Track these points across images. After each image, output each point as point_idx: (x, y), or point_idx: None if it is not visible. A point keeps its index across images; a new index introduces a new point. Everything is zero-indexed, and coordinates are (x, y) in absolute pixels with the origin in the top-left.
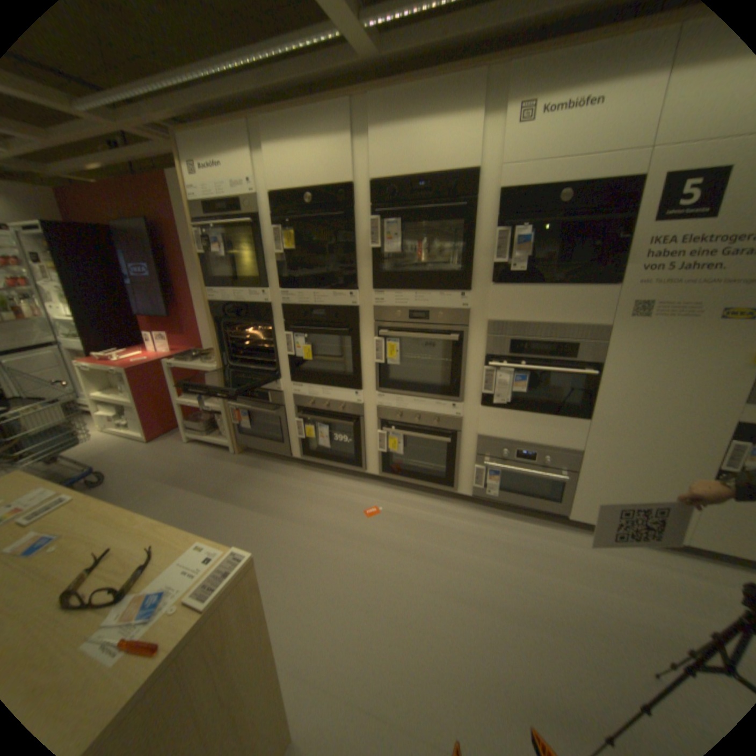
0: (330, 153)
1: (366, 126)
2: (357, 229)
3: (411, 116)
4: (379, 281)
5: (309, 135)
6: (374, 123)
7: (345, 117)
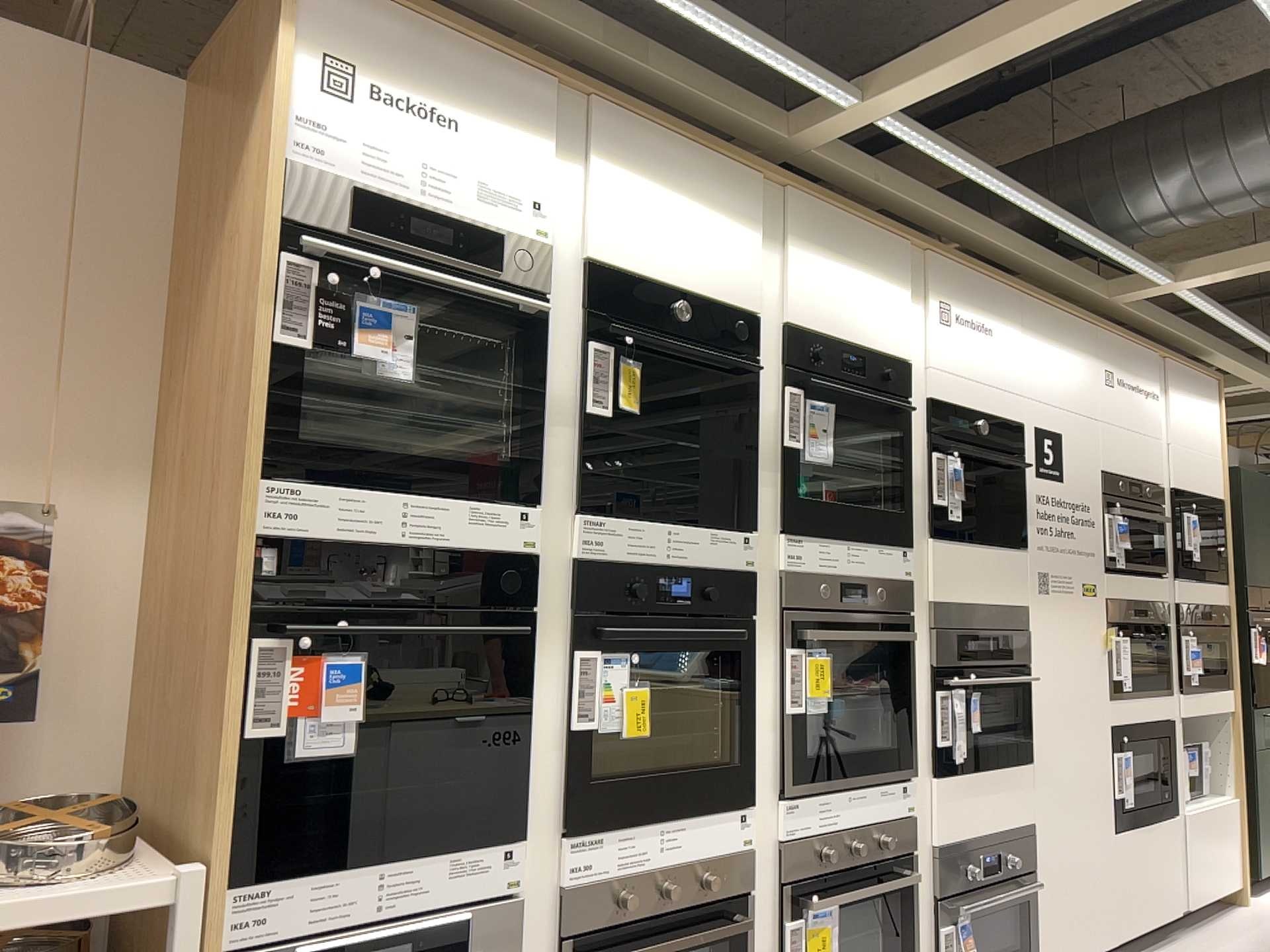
0: (728, 254)
1: (778, 242)
2: (753, 404)
3: (833, 263)
4: (790, 513)
5: (695, 206)
6: (791, 246)
7: (753, 214)
